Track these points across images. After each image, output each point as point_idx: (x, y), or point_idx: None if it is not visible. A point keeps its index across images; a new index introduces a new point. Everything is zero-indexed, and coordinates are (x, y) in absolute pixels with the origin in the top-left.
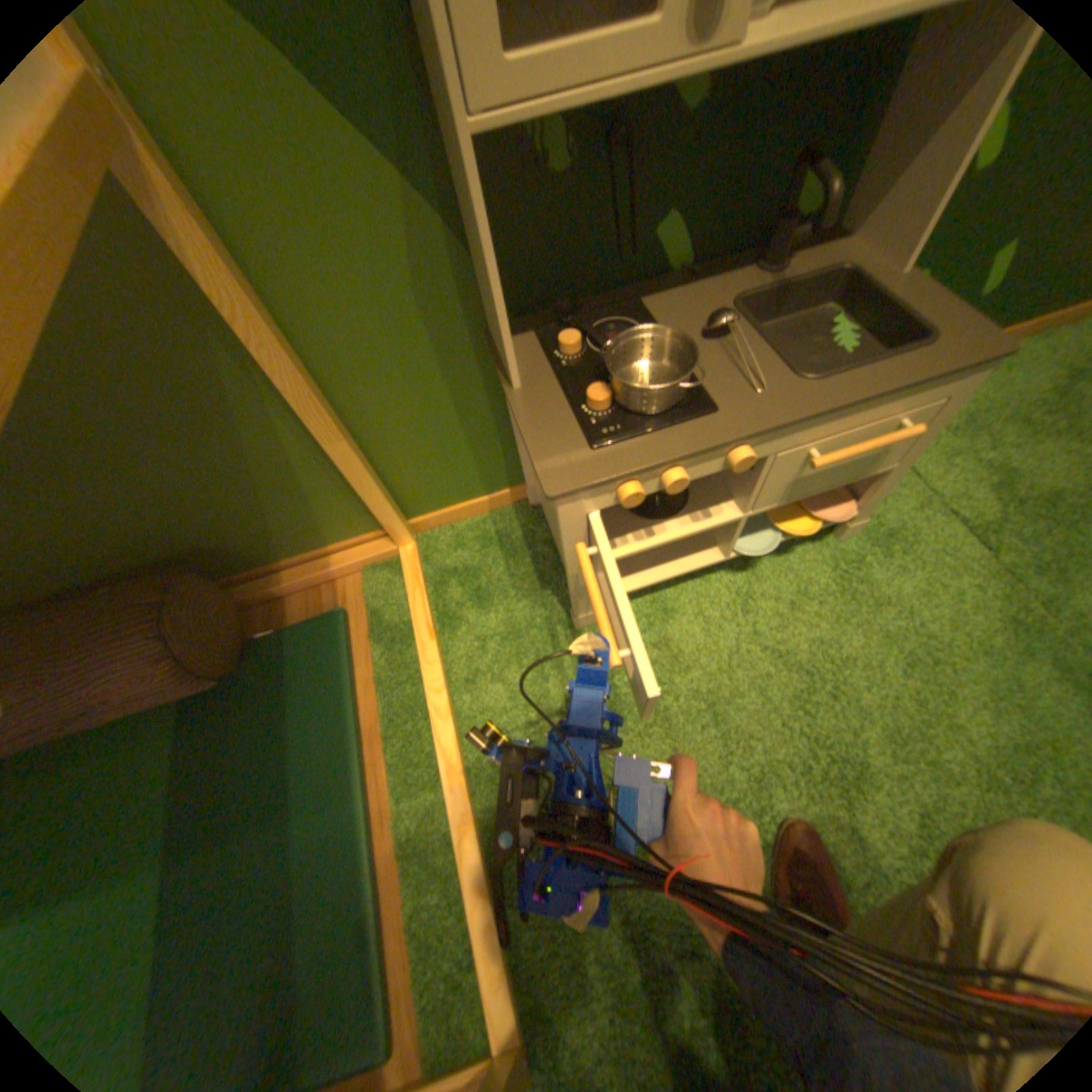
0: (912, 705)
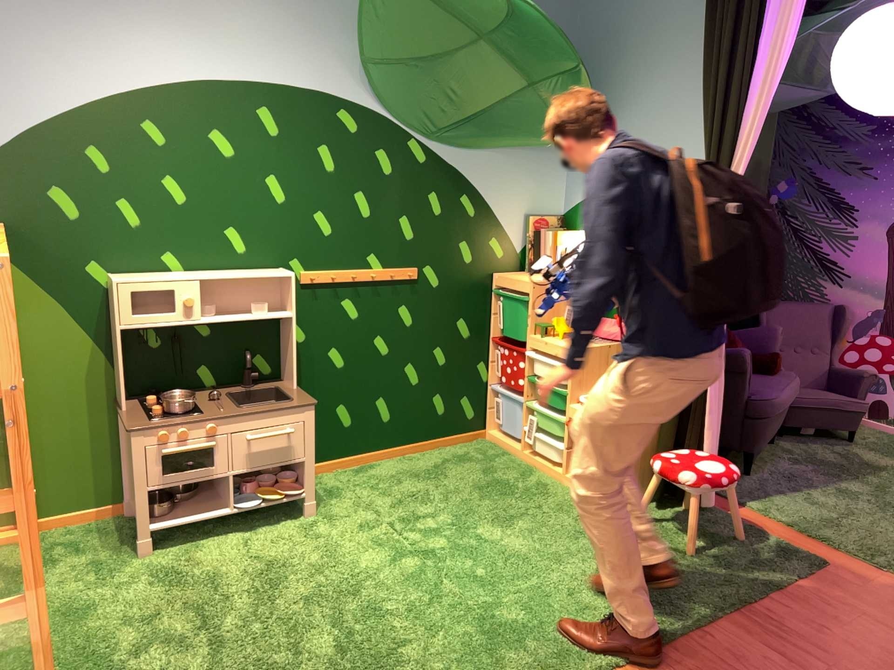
0: (322, 561)
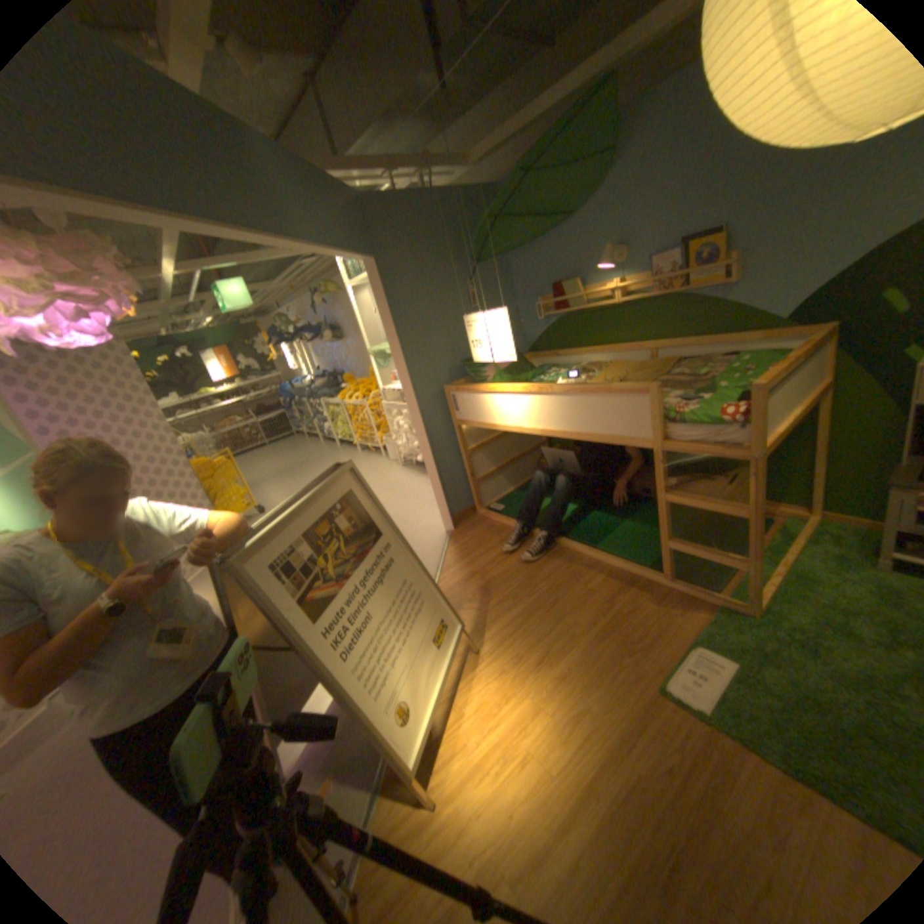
0: None
